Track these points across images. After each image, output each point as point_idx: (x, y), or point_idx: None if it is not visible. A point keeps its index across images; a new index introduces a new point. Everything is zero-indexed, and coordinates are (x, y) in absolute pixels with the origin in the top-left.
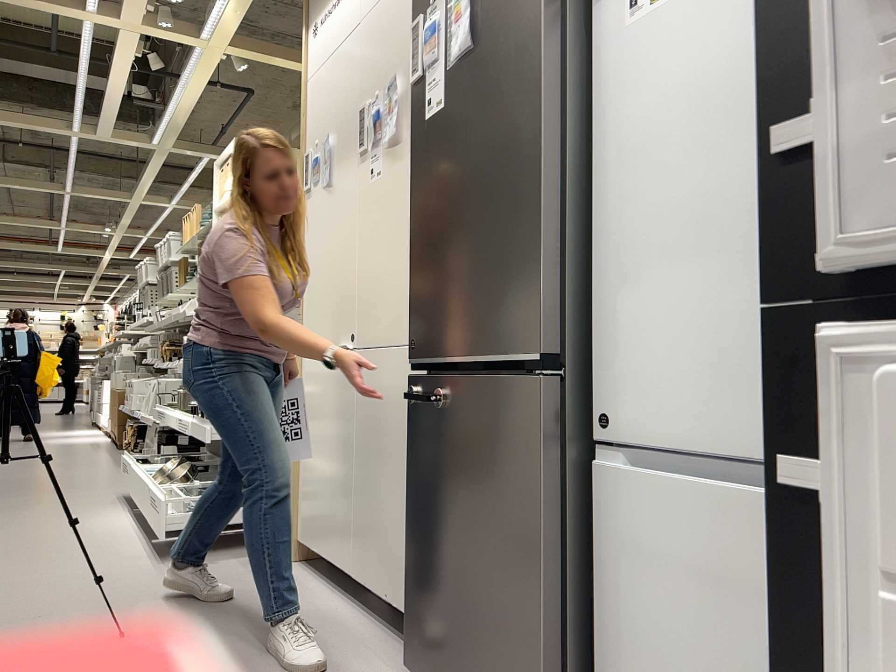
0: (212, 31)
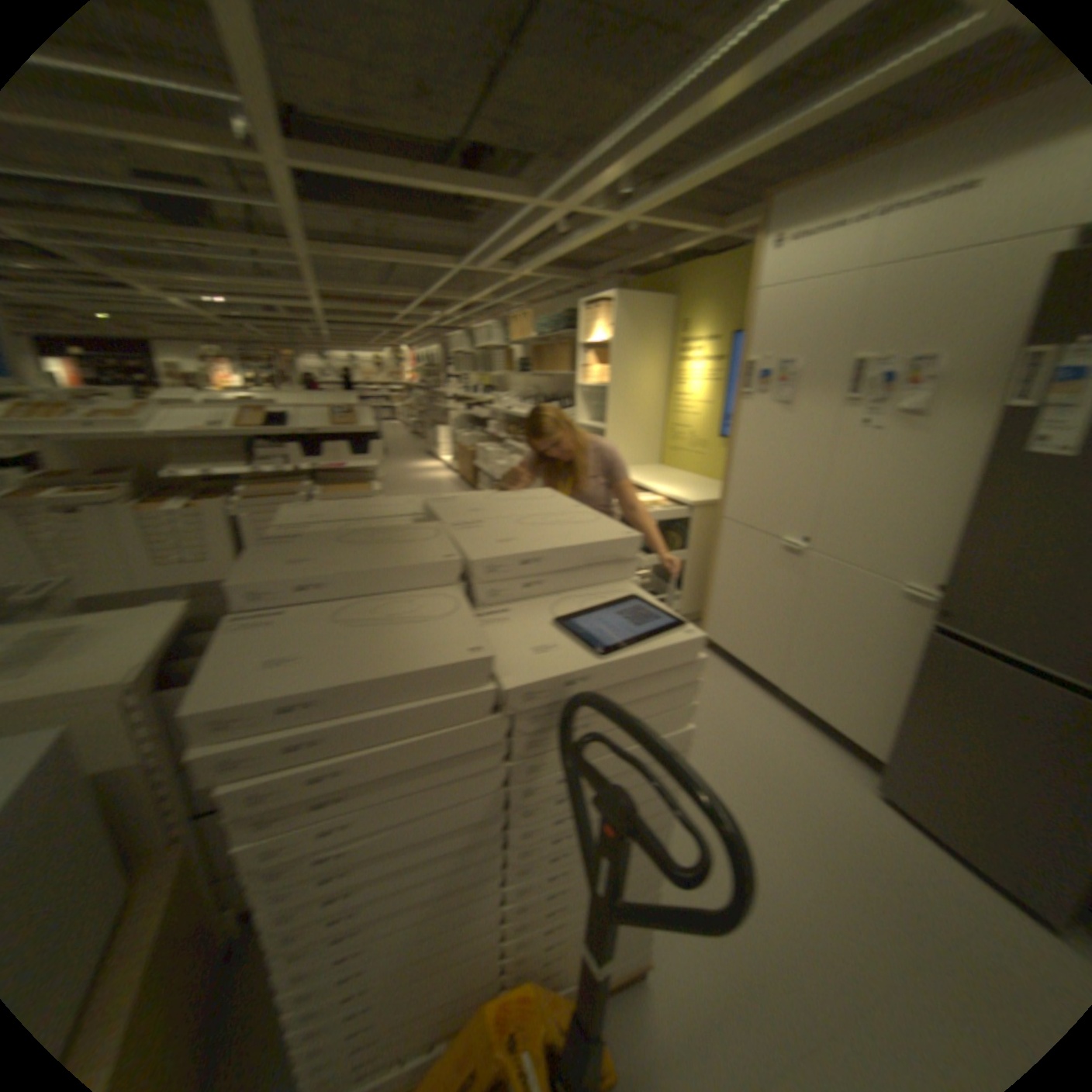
0: (630, 207)
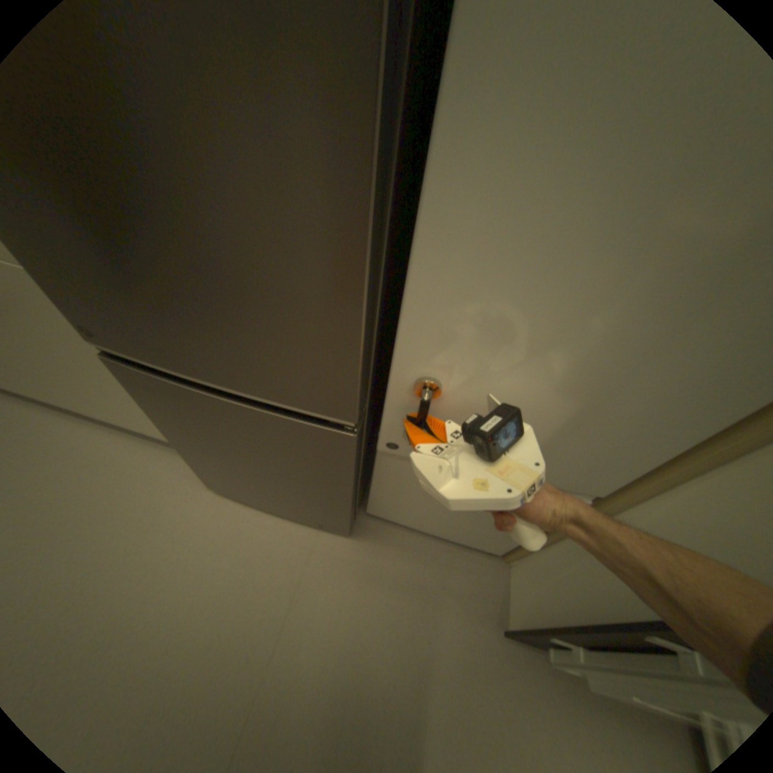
0: None
